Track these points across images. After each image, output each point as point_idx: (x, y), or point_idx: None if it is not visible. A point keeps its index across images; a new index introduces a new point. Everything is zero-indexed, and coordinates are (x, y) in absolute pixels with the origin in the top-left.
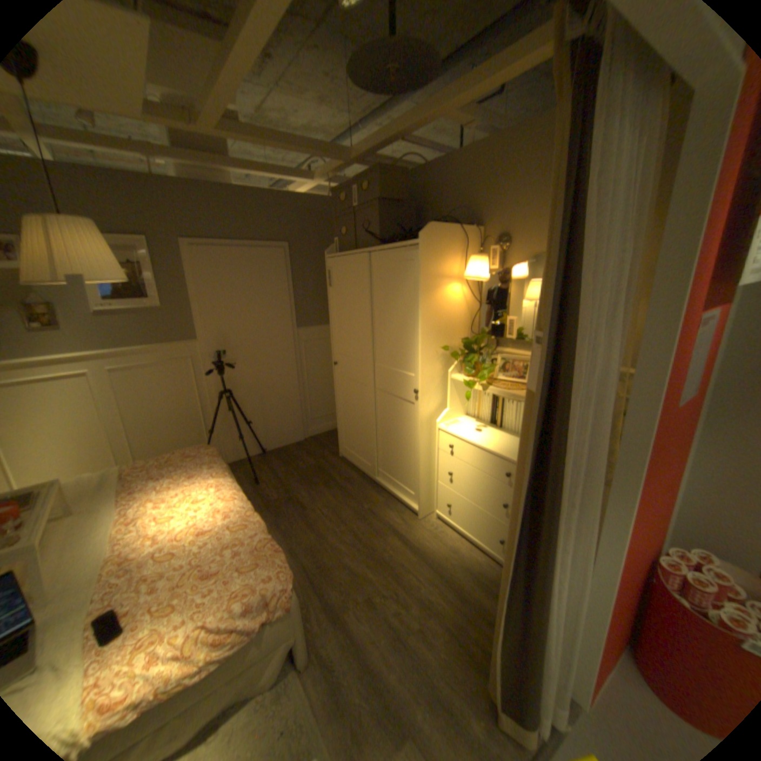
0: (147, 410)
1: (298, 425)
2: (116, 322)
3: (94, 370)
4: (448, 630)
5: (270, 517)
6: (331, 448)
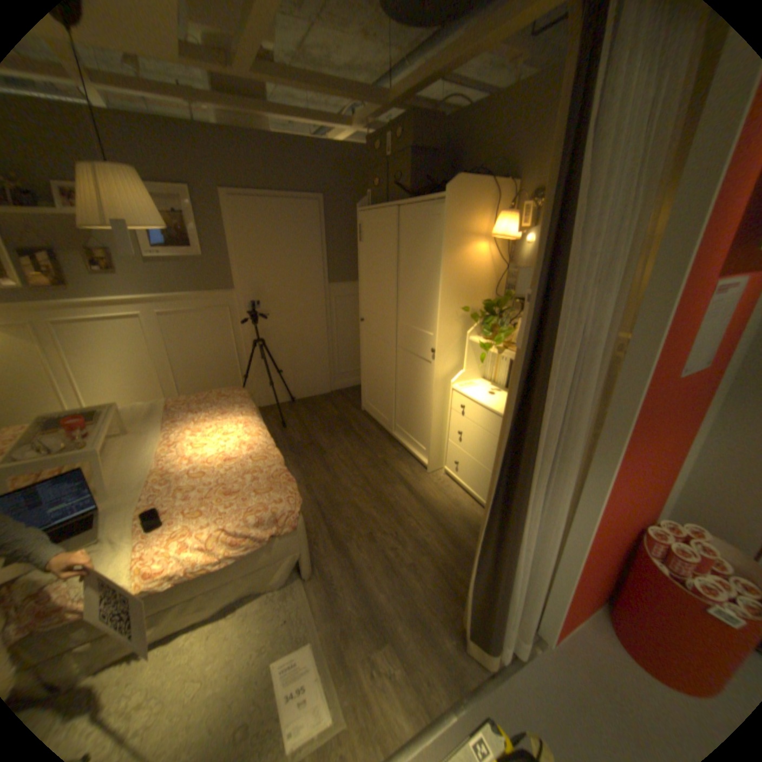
0: (191, 353)
1: (325, 378)
2: (163, 268)
3: (146, 313)
4: (438, 567)
5: (293, 456)
6: (355, 402)
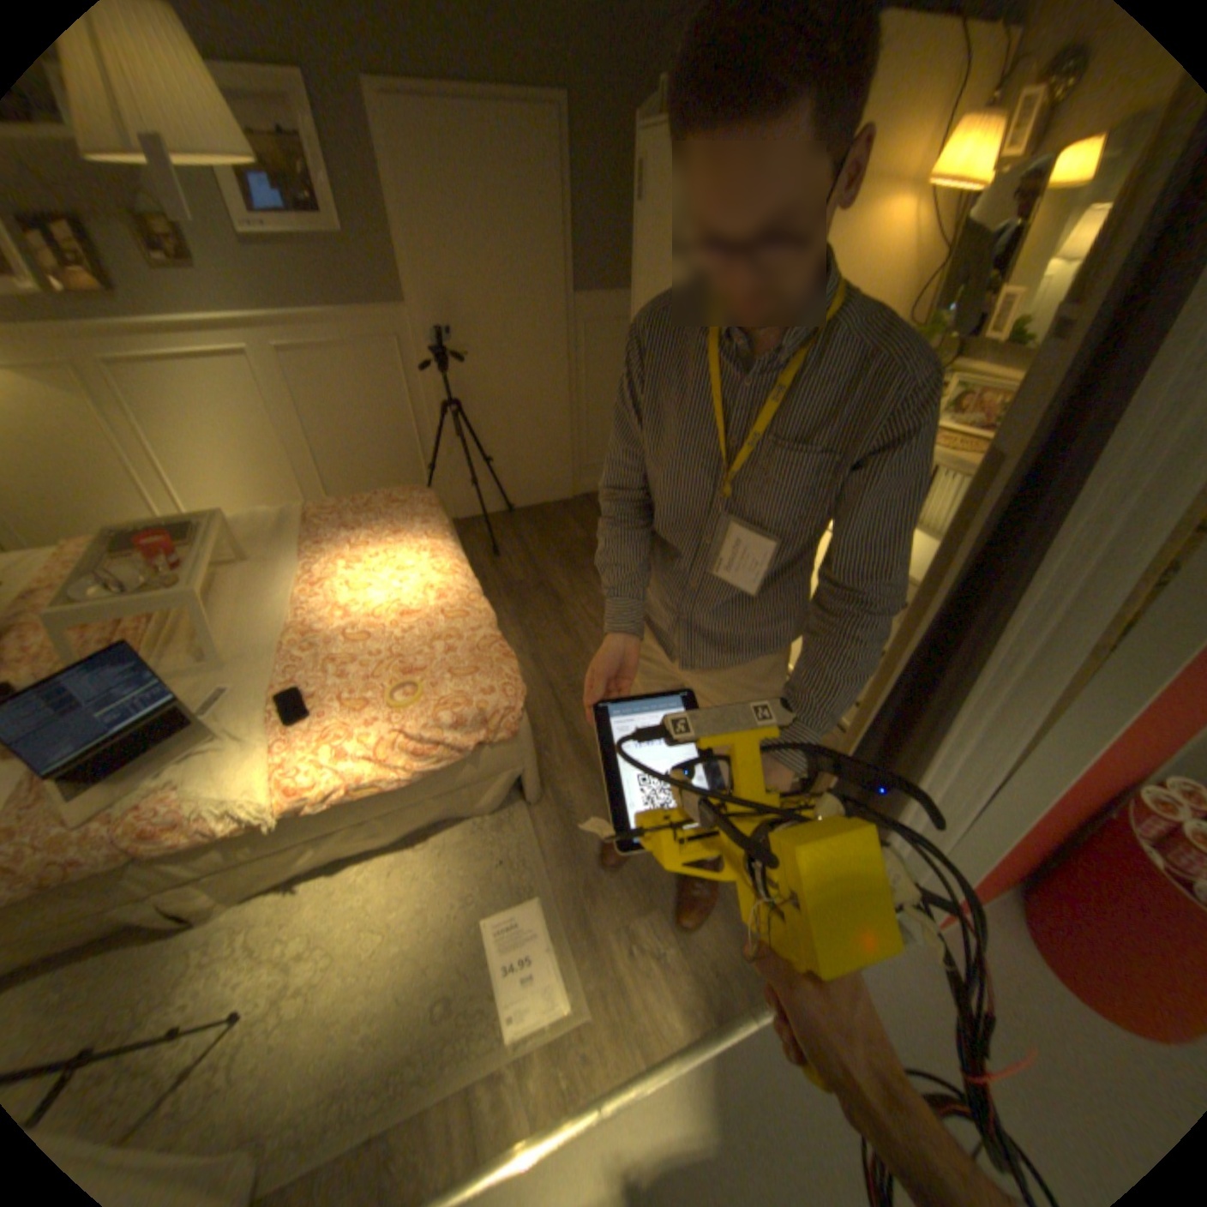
0: (339, 422)
1: (565, 473)
2: (276, 259)
3: (256, 346)
4: None
5: (511, 606)
6: None
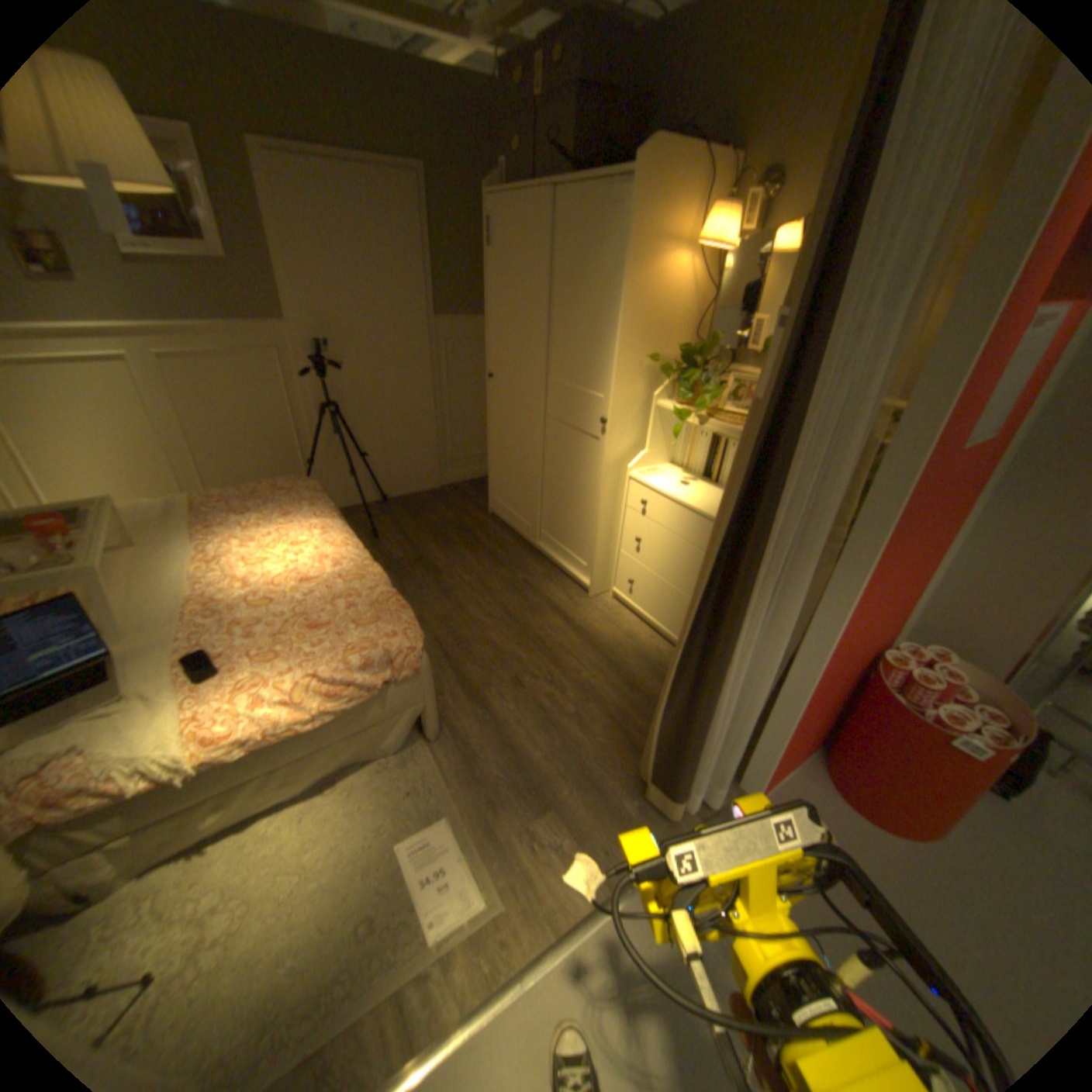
0: (220, 422)
1: (433, 466)
2: (161, 277)
3: (138, 353)
4: (610, 715)
5: (394, 578)
6: (478, 502)
